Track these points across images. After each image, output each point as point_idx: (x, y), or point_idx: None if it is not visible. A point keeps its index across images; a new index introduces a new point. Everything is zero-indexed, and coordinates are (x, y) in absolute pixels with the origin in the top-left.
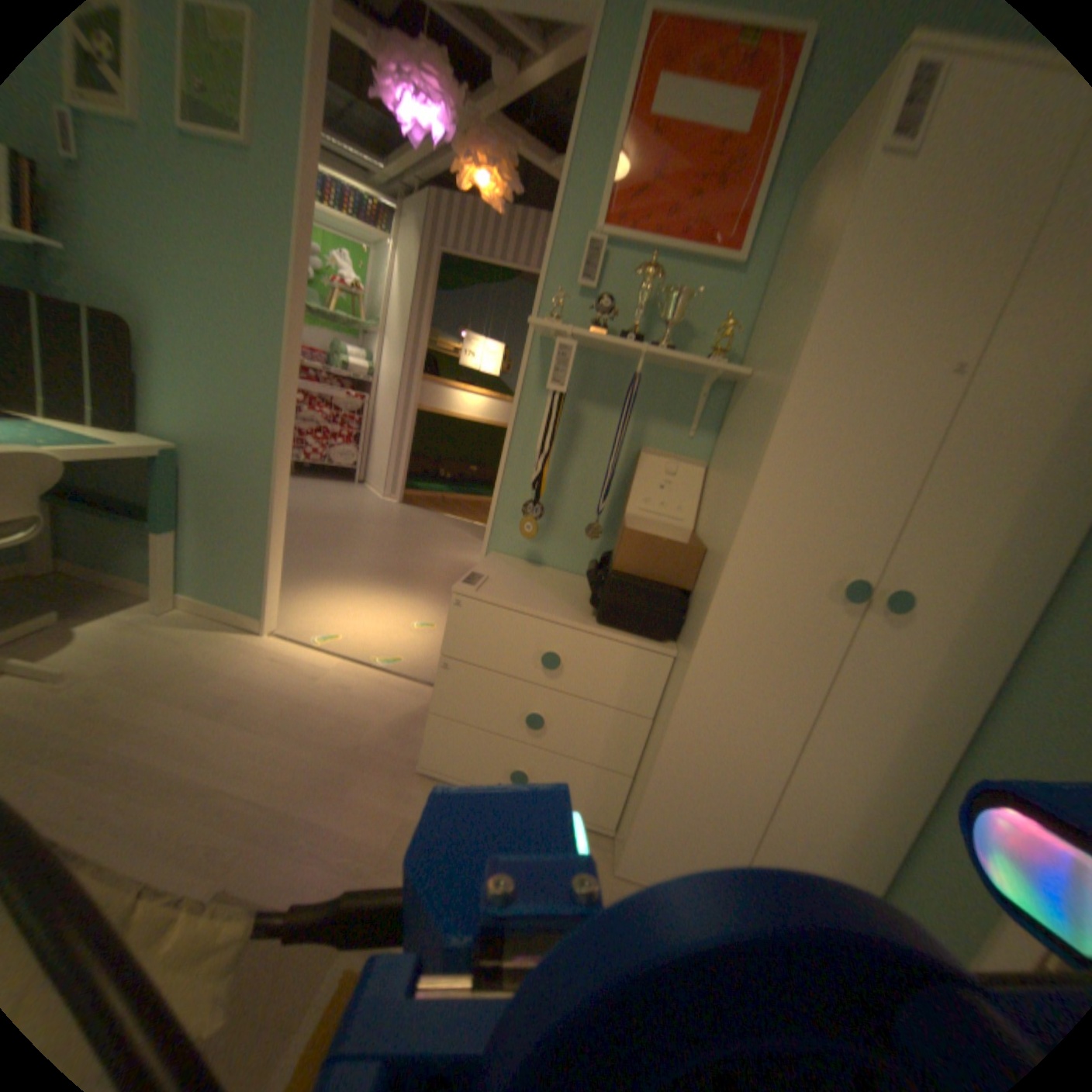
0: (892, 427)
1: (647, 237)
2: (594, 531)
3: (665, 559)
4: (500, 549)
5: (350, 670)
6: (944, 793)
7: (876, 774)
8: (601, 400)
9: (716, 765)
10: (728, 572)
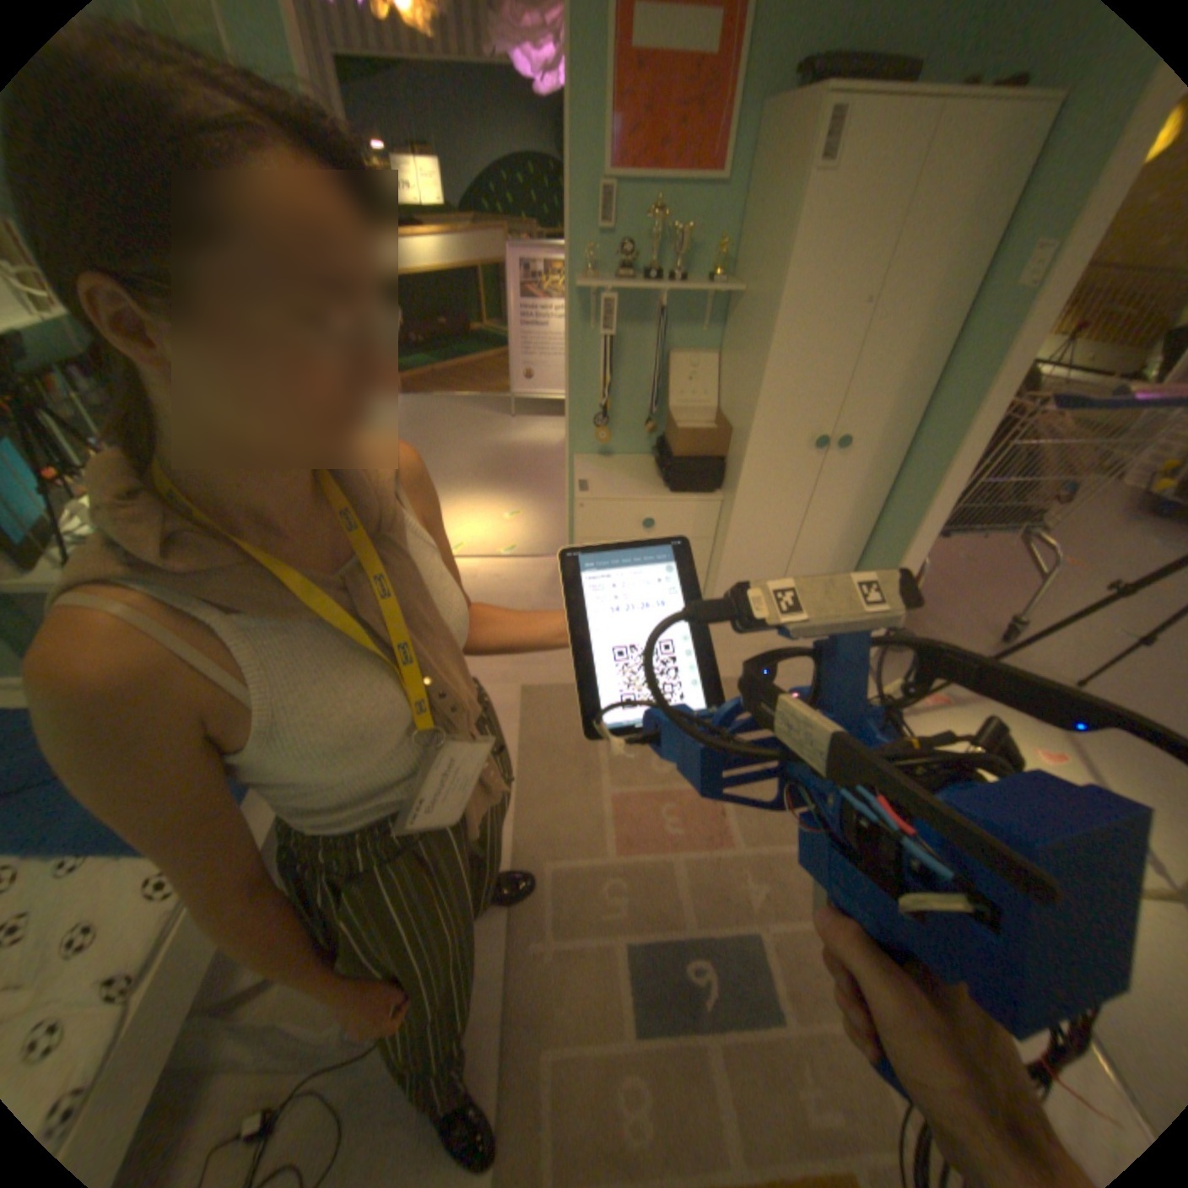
0: (833, 342)
1: (647, 170)
2: (651, 427)
3: (706, 441)
4: (578, 450)
5: (489, 563)
6: (872, 530)
7: (837, 531)
8: (632, 317)
9: (754, 552)
10: (749, 448)
